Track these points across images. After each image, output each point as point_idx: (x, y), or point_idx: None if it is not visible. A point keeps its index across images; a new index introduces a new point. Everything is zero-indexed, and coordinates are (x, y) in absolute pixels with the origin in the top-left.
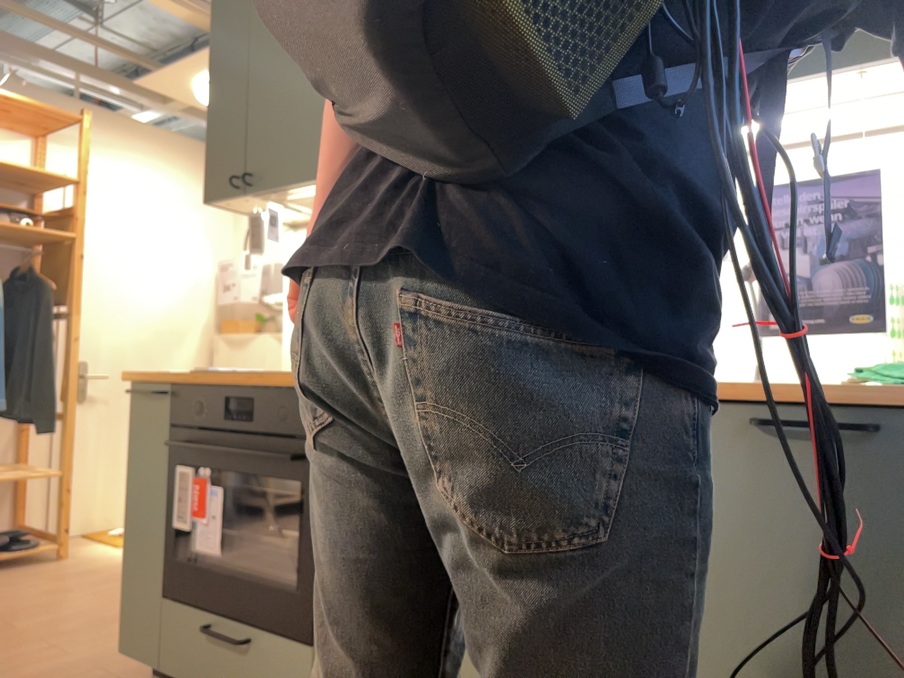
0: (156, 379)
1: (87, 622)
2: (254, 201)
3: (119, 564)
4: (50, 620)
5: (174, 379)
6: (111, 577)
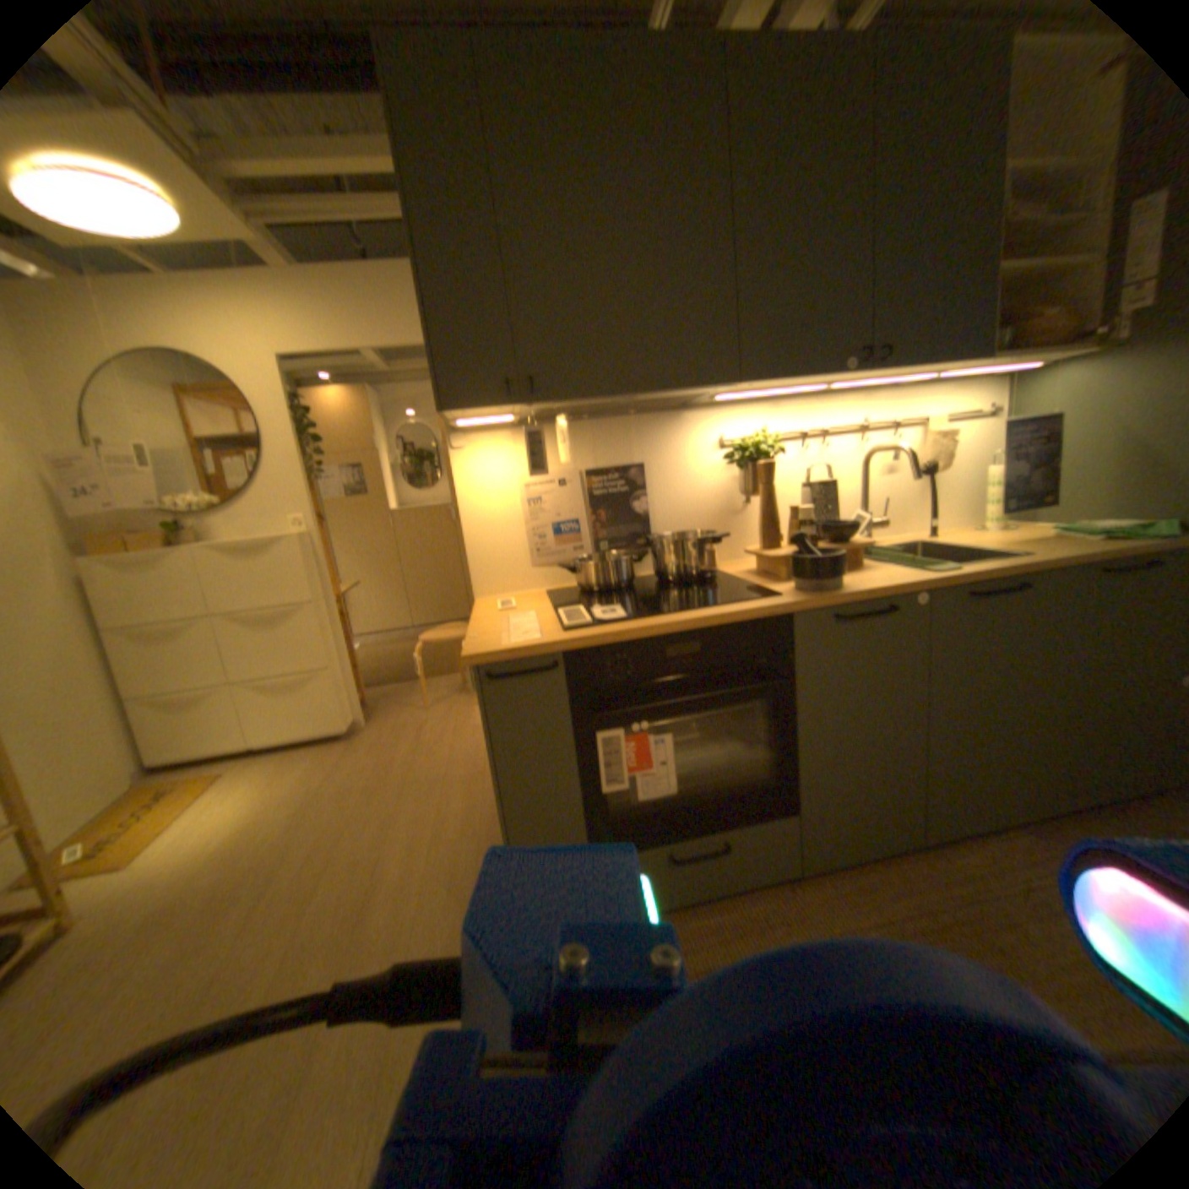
0: (538, 650)
1: (323, 955)
2: (507, 407)
3: (182, 883)
4: (269, 989)
5: (561, 644)
6: (212, 901)
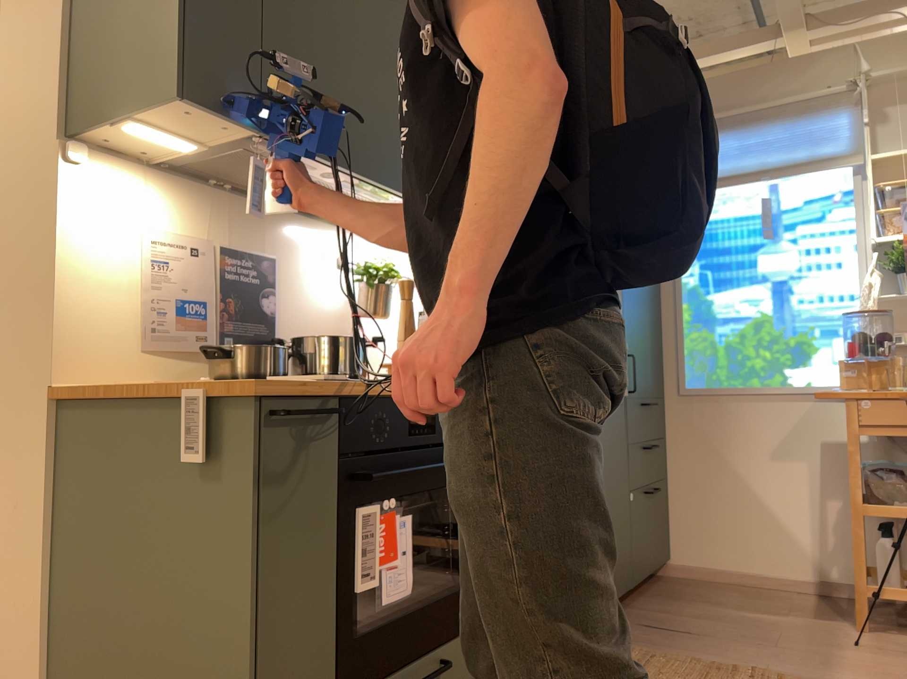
0: (321, 391)
1: None
2: (228, 131)
3: None
4: None
5: (334, 391)
6: None
